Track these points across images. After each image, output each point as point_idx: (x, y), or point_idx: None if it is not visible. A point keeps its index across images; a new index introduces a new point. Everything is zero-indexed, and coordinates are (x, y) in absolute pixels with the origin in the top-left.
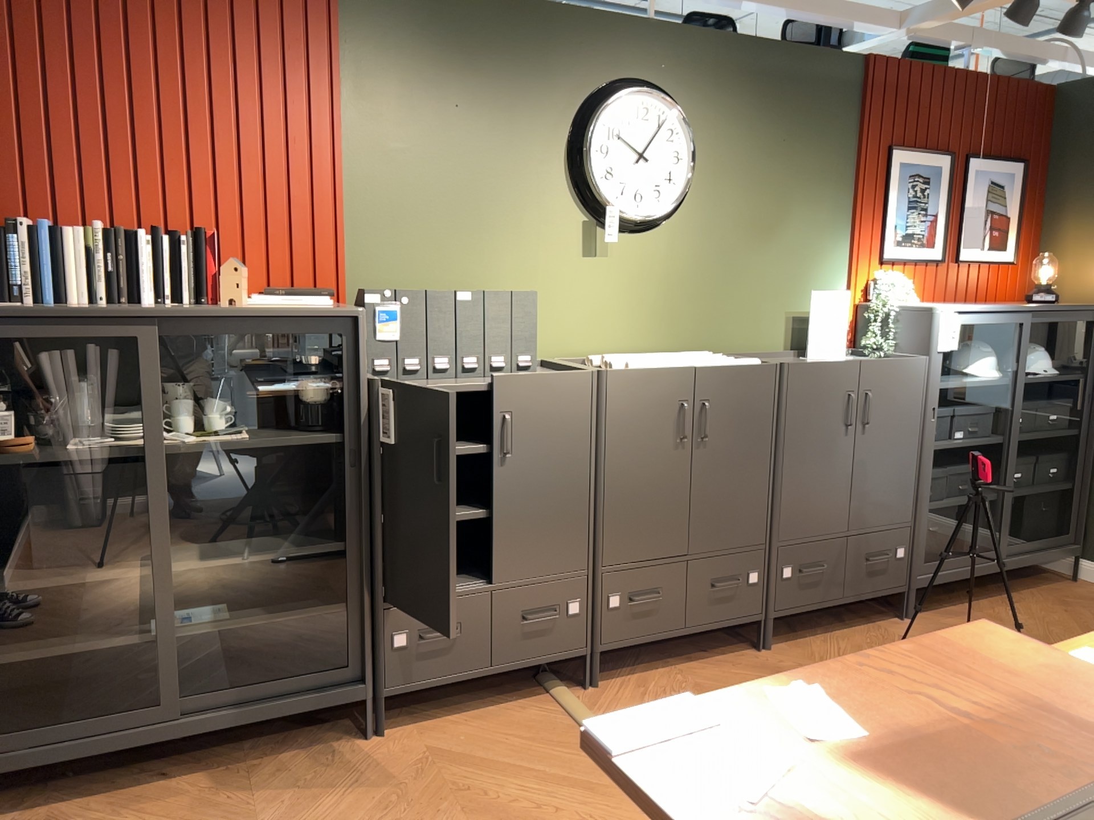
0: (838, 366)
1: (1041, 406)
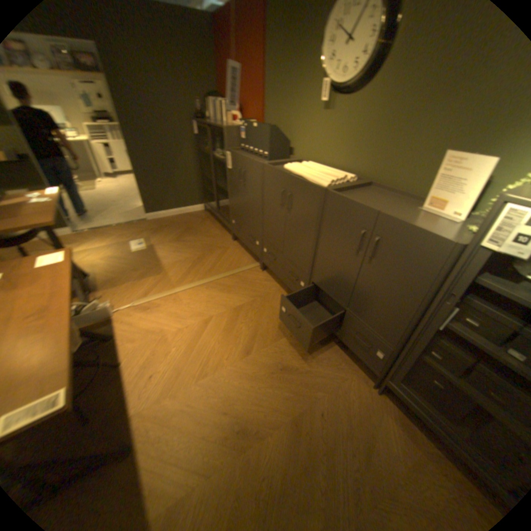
0: (359, 206)
1: None
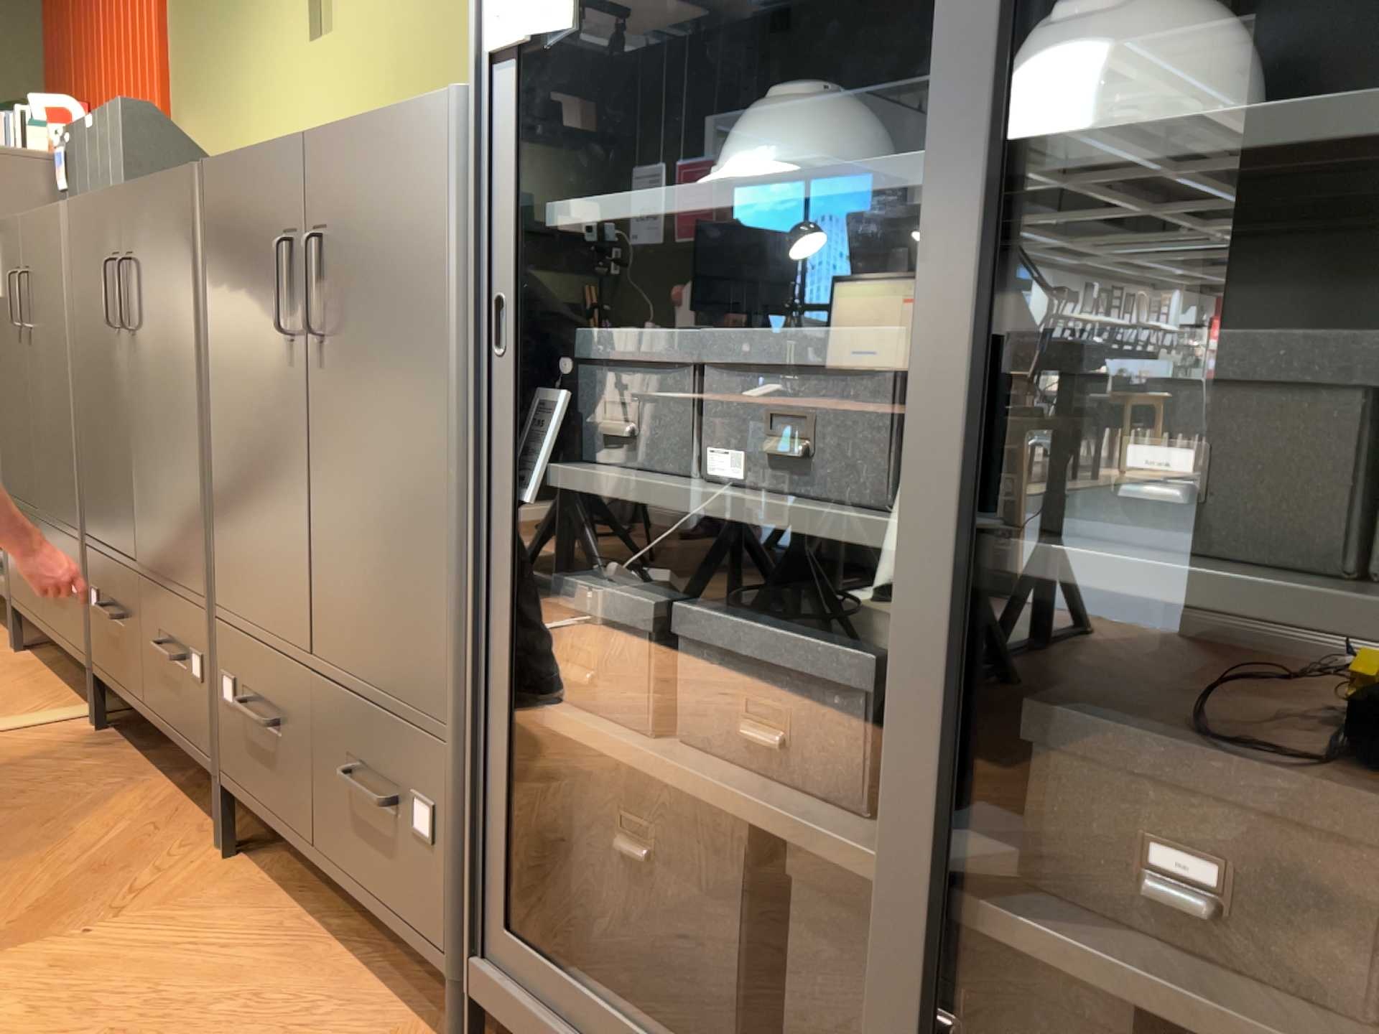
0: (266, 157)
1: None
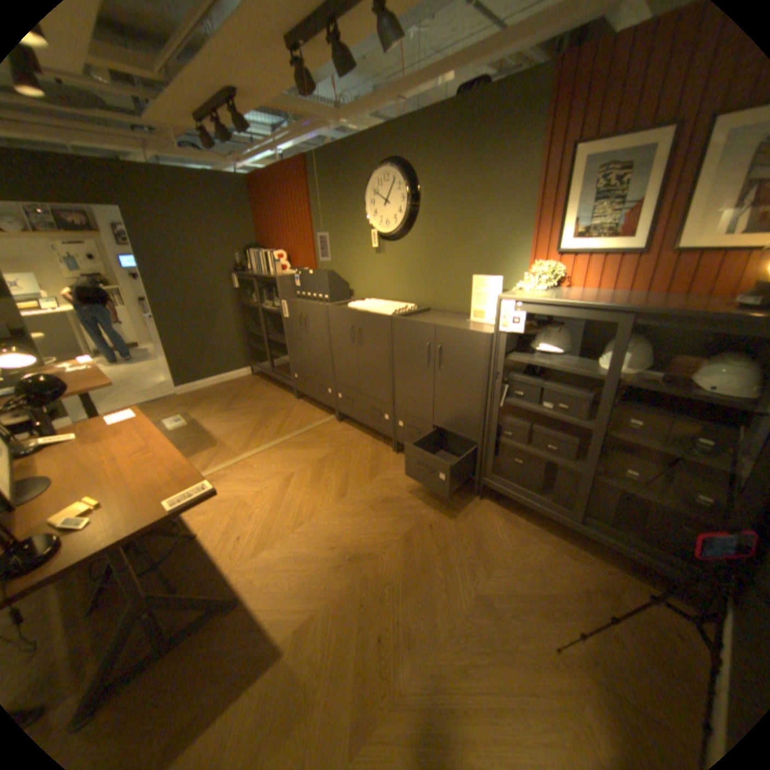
0: (420, 325)
1: (683, 421)
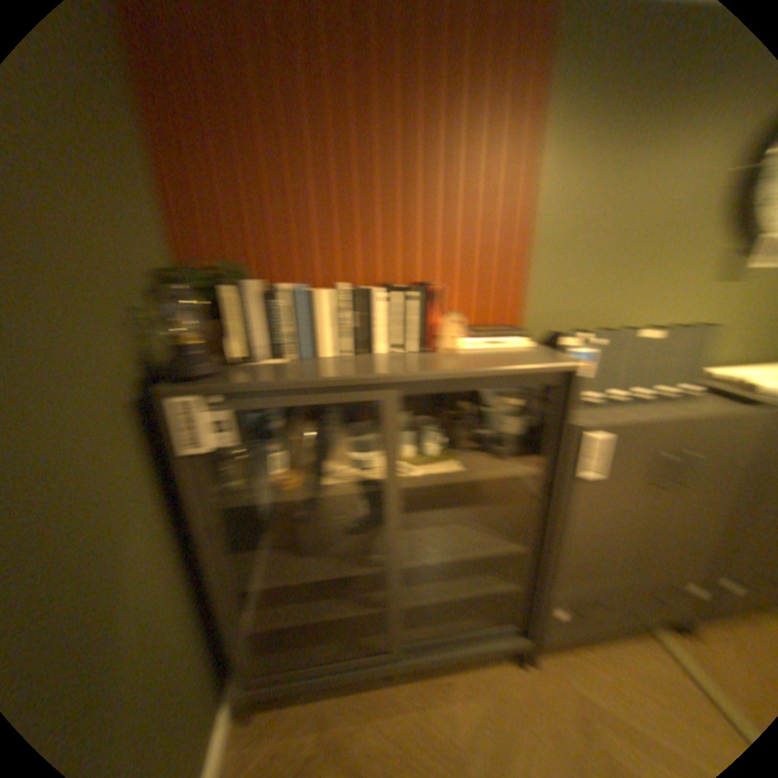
0: None
1: None
